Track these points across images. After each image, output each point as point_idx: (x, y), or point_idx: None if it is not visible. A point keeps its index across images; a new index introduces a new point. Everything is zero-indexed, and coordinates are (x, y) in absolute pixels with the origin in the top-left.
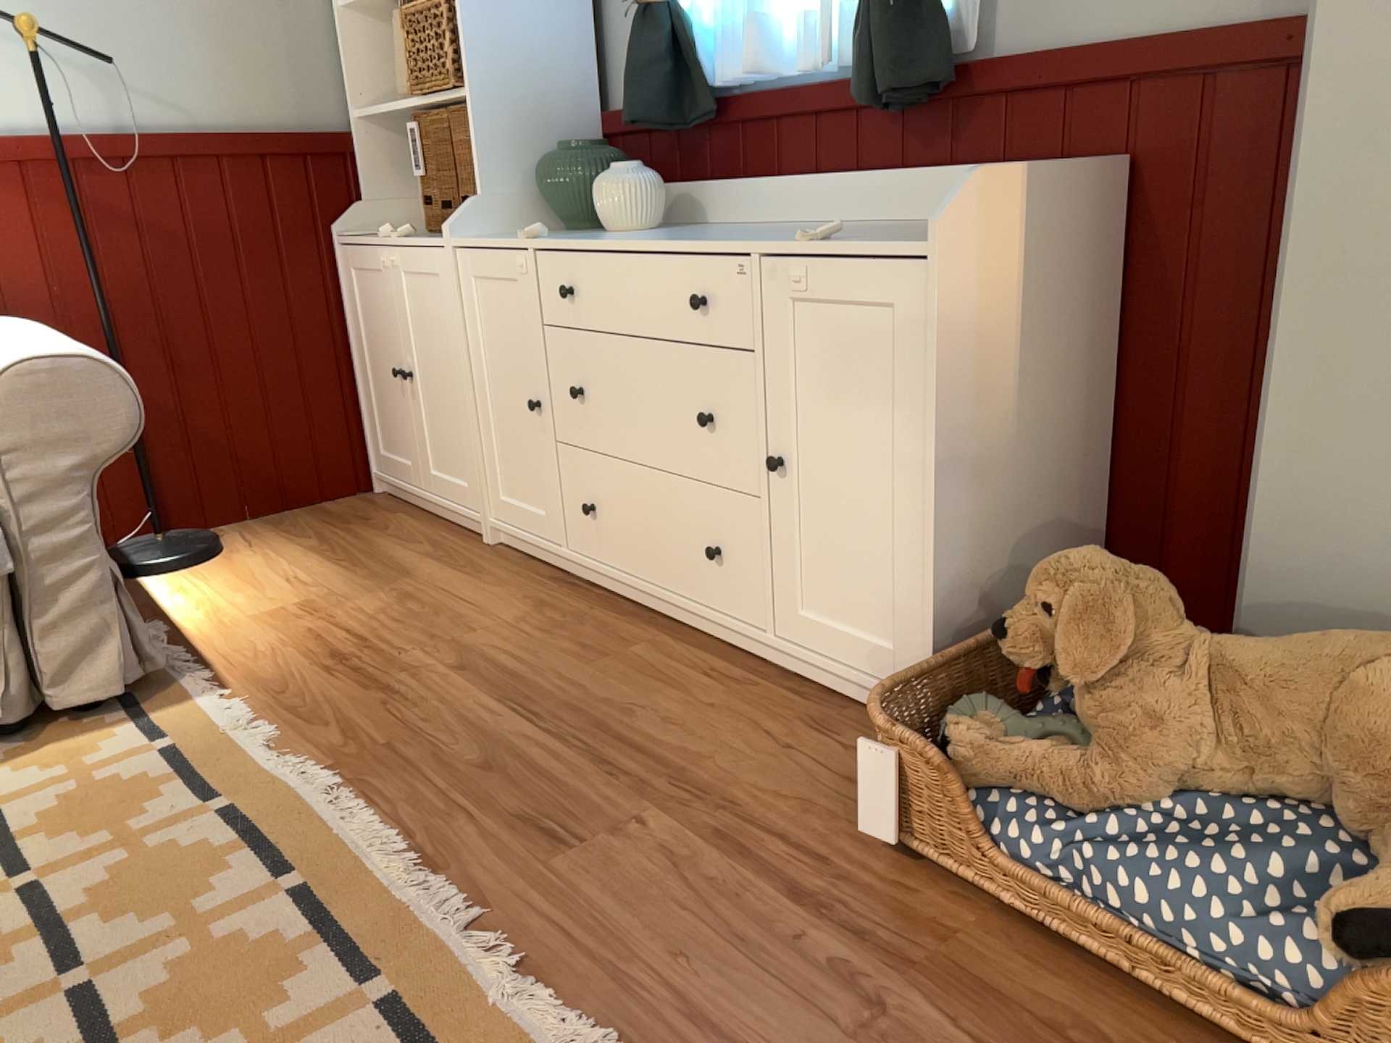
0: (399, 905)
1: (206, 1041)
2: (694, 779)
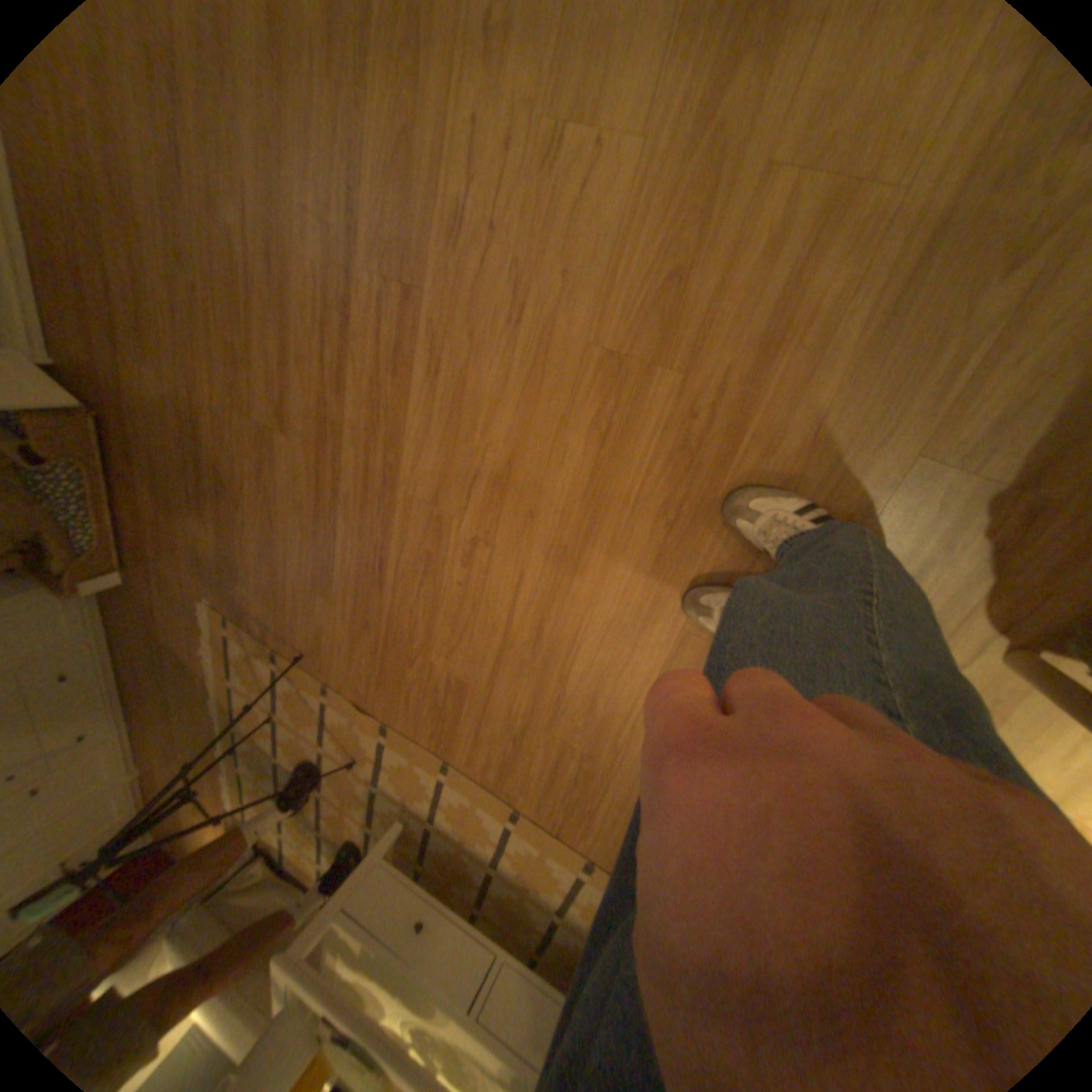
0: (207, 695)
1: (250, 715)
2: (137, 637)
